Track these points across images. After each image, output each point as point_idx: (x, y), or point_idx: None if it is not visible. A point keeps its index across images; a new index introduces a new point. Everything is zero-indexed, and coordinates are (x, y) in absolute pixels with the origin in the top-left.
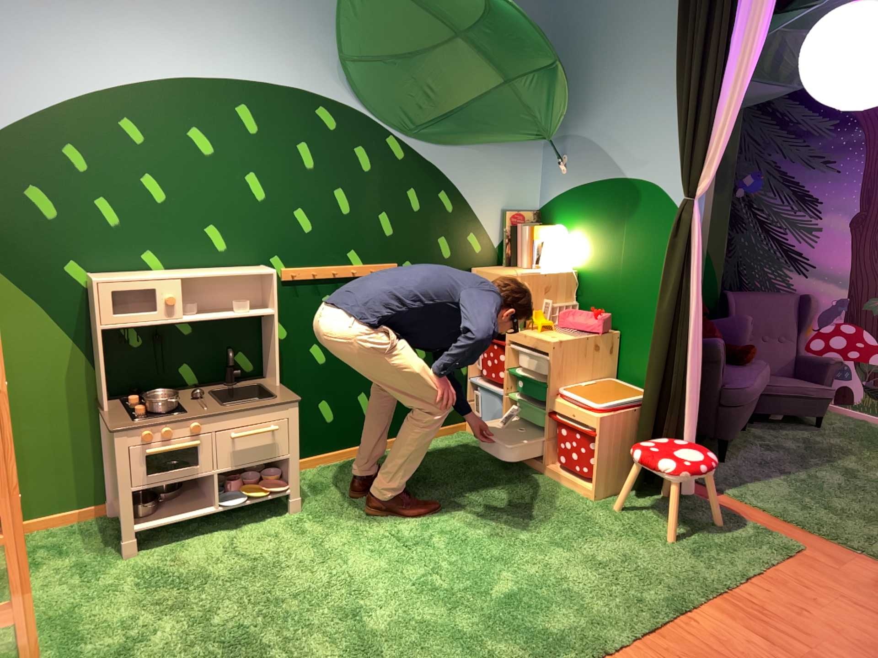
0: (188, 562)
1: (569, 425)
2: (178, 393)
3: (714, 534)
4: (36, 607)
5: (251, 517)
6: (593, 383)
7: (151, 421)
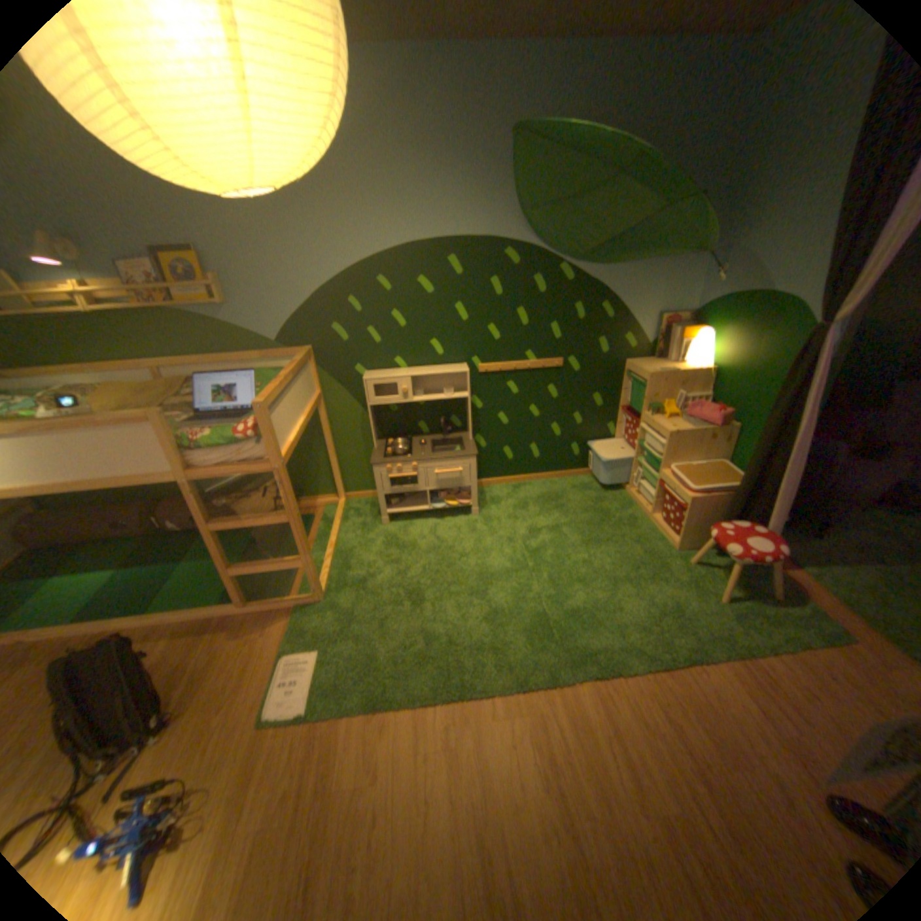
0: (410, 535)
1: (669, 495)
2: (415, 440)
3: (767, 607)
4: (338, 544)
5: (451, 513)
6: (702, 465)
7: (391, 461)
